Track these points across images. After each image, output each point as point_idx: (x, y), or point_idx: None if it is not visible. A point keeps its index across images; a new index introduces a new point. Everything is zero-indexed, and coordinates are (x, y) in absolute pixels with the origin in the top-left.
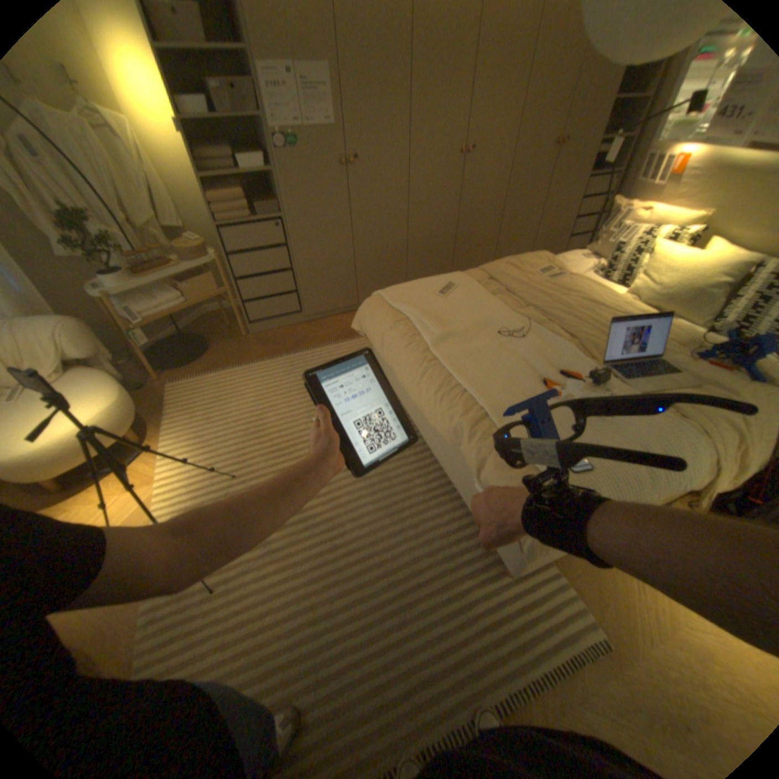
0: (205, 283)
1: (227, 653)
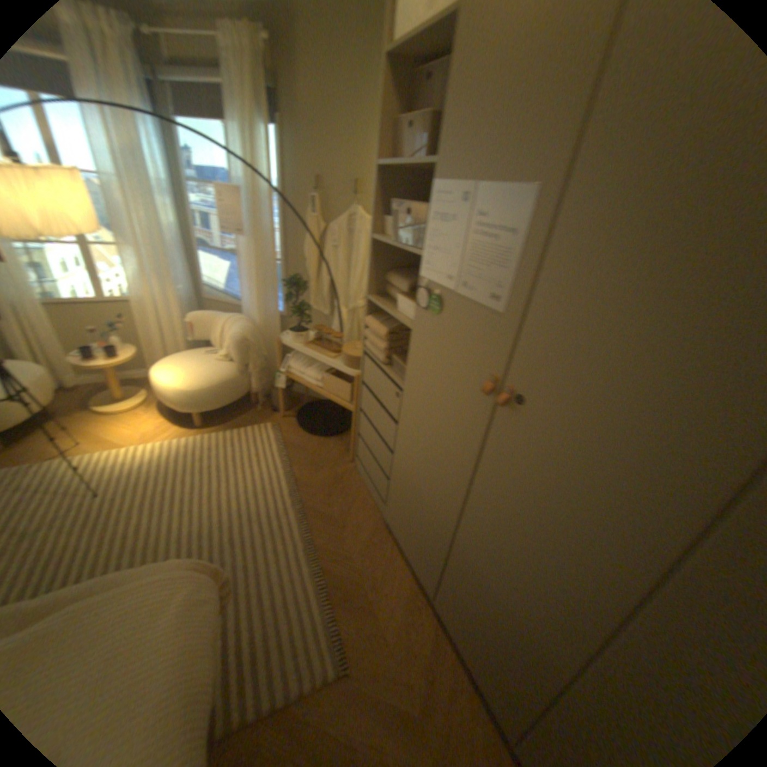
0: (342, 390)
1: None
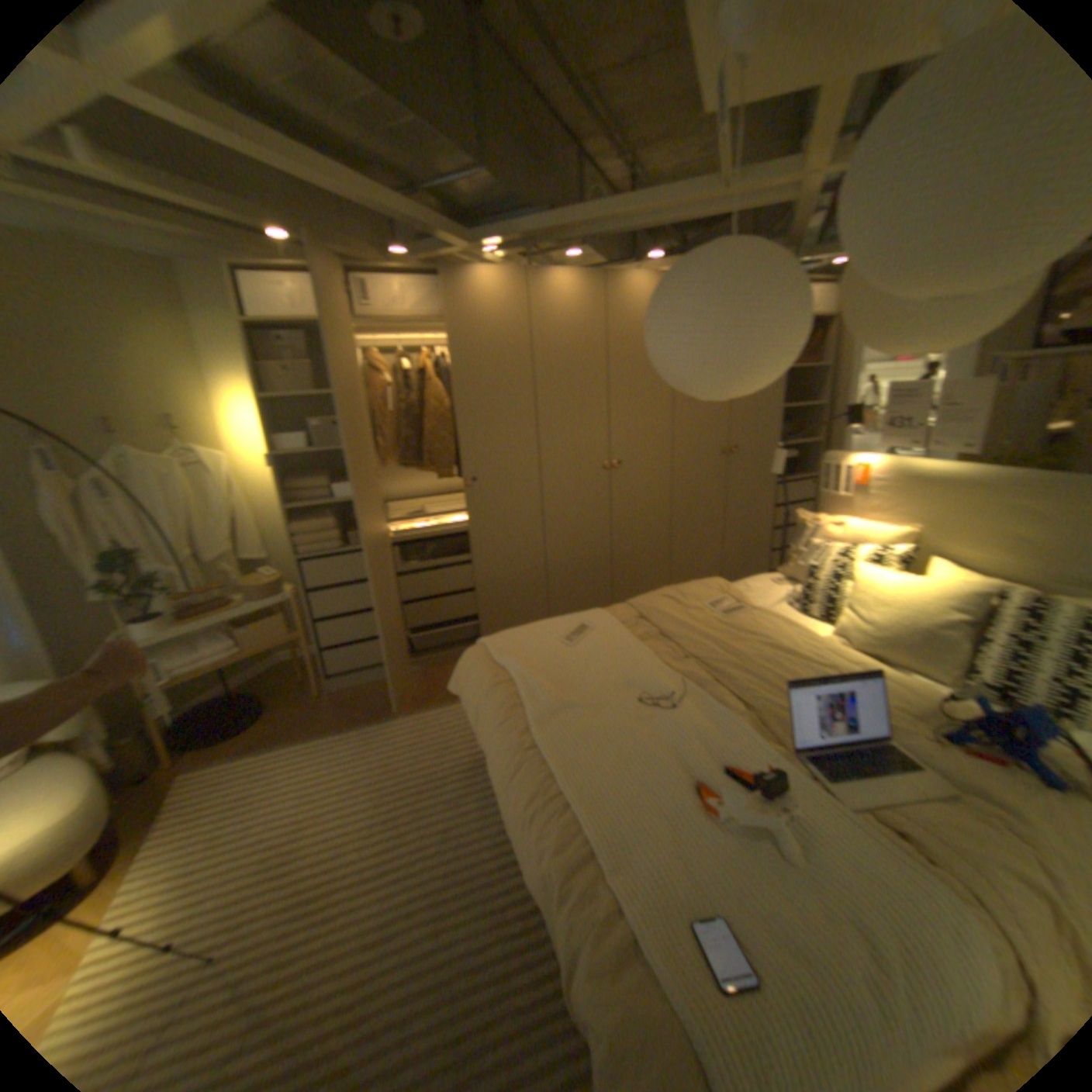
0: (271, 628)
1: None
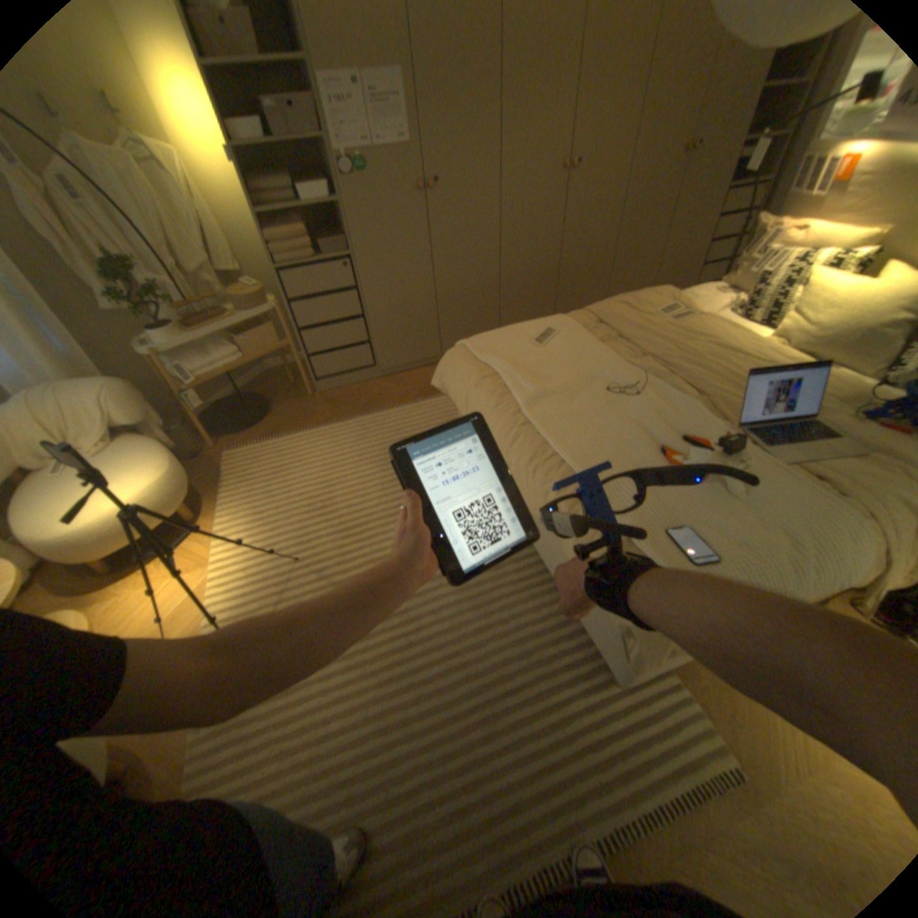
0: (265, 336)
1: (286, 763)
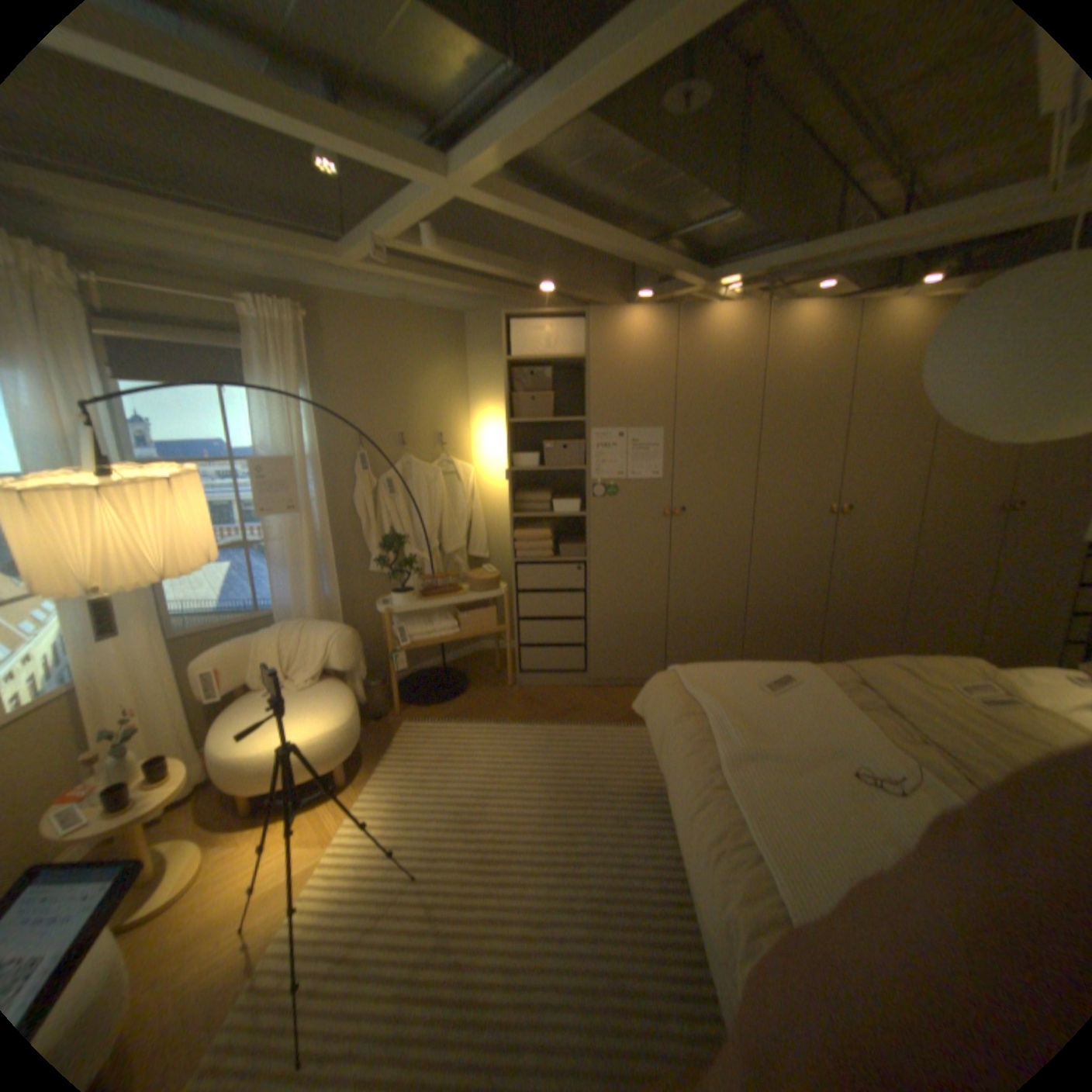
0: (487, 618)
1: None
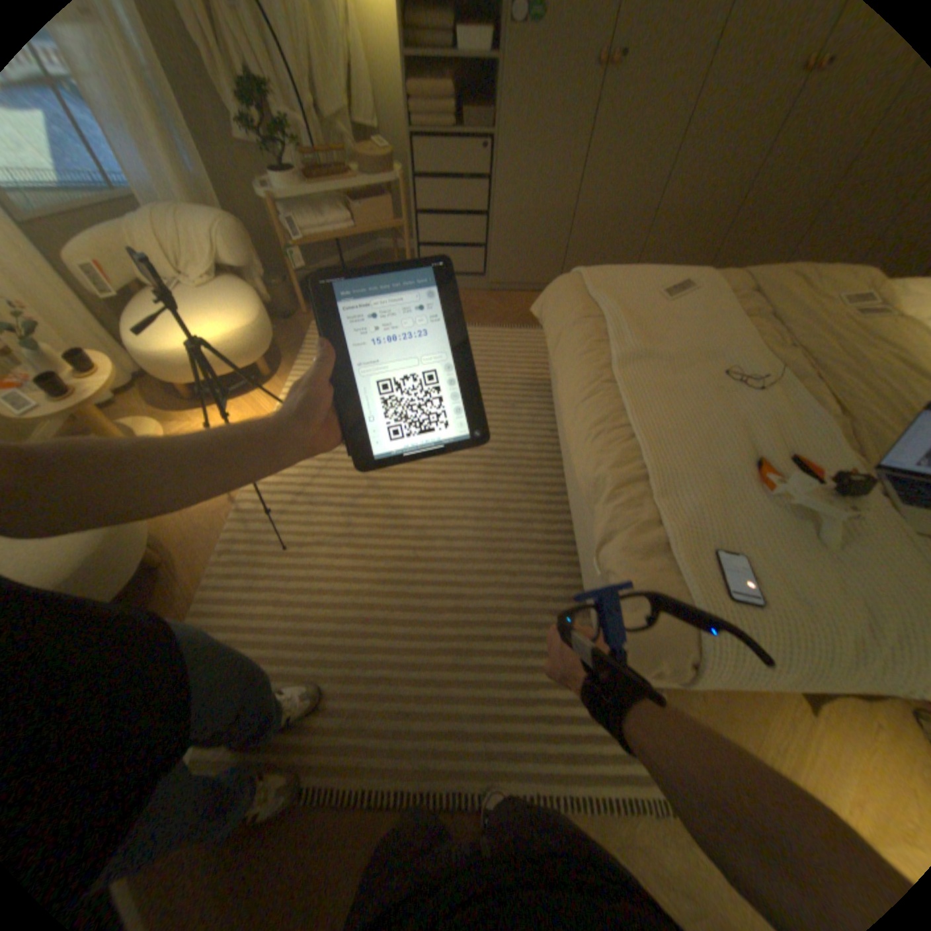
0: (381, 210)
1: (279, 611)
